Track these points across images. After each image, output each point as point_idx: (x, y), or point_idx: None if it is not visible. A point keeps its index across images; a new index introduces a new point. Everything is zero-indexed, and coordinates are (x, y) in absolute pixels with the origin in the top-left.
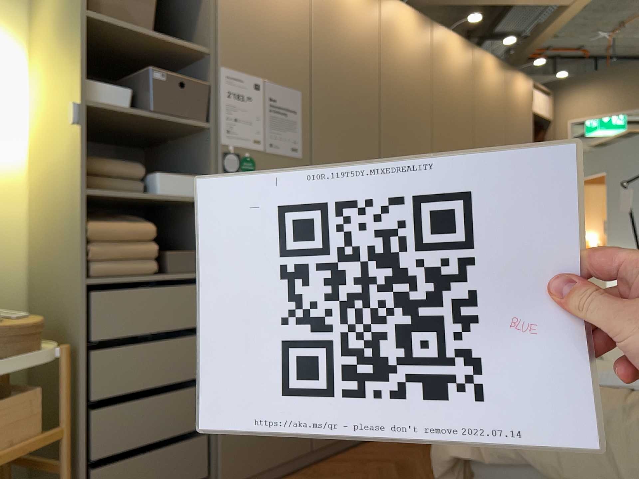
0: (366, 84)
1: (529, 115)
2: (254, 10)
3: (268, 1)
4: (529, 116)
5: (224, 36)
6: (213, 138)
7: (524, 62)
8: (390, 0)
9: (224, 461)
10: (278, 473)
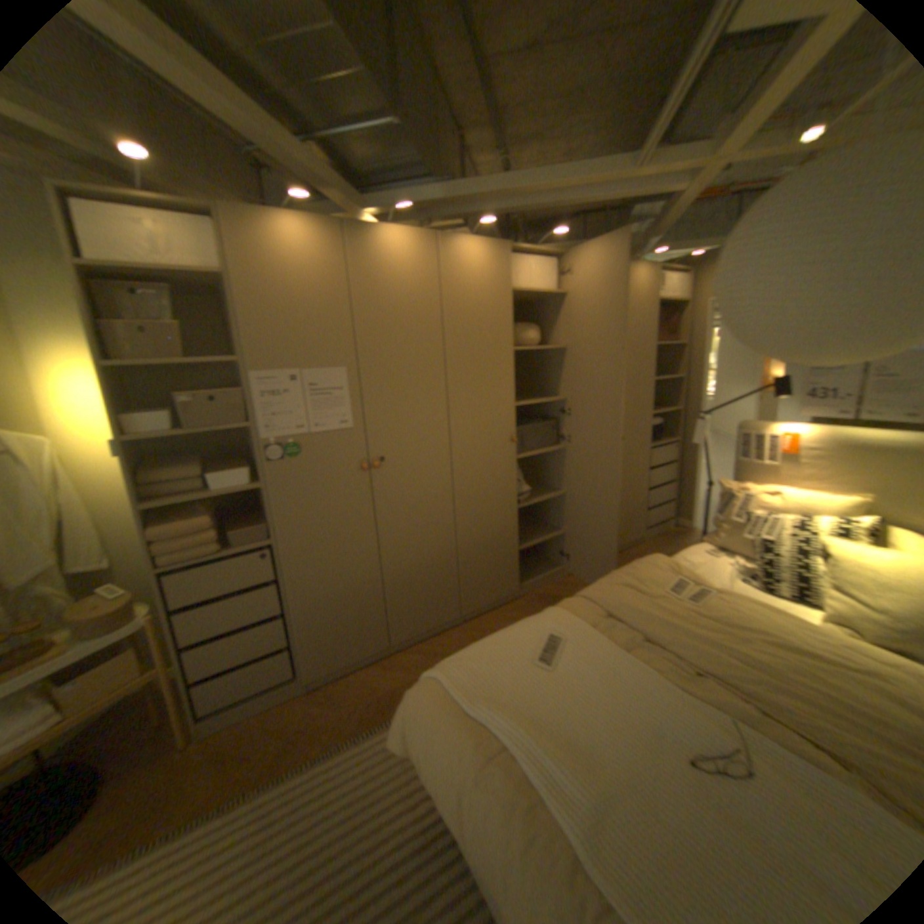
0: (423, 340)
1: (657, 302)
2: (279, 307)
3: (295, 293)
4: (658, 302)
5: (249, 343)
6: (255, 435)
7: (659, 239)
8: (449, 242)
9: (306, 667)
10: (361, 665)
